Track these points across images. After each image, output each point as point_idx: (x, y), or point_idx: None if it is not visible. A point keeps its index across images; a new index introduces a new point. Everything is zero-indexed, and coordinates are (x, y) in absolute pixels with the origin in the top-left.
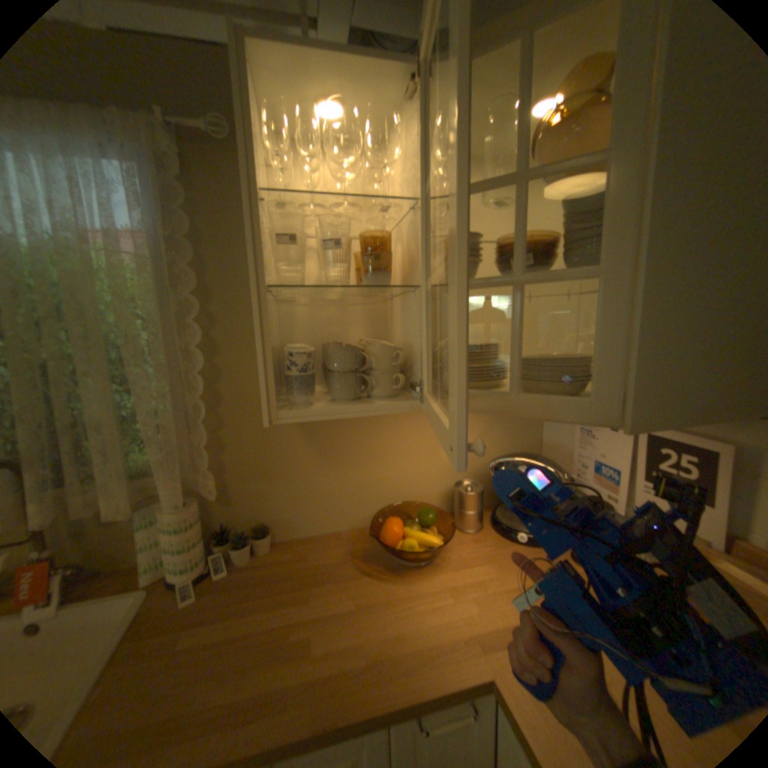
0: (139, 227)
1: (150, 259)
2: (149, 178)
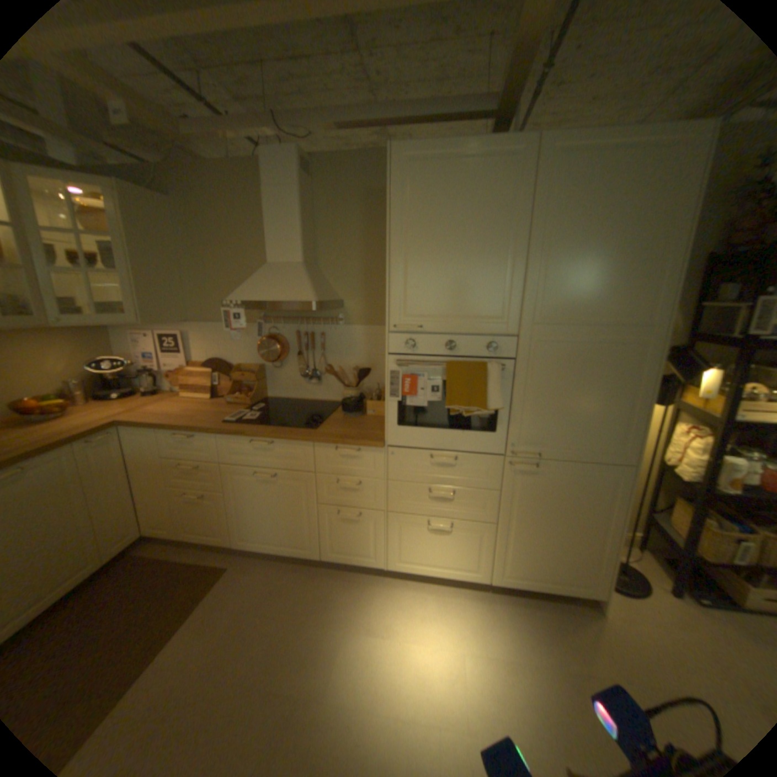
0: None
1: None
2: None
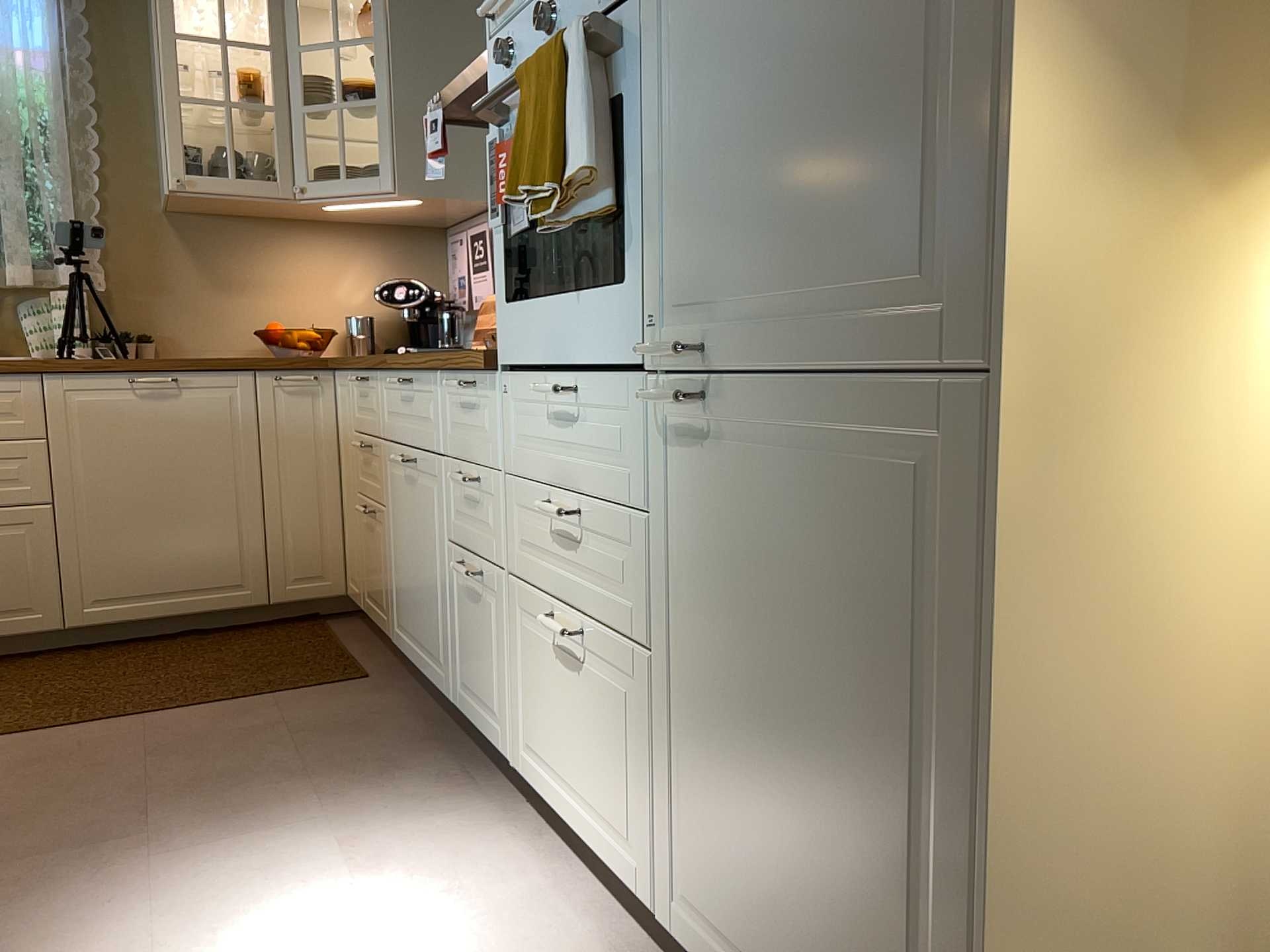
0: (52, 49)
1: (59, 75)
2: (59, 12)
